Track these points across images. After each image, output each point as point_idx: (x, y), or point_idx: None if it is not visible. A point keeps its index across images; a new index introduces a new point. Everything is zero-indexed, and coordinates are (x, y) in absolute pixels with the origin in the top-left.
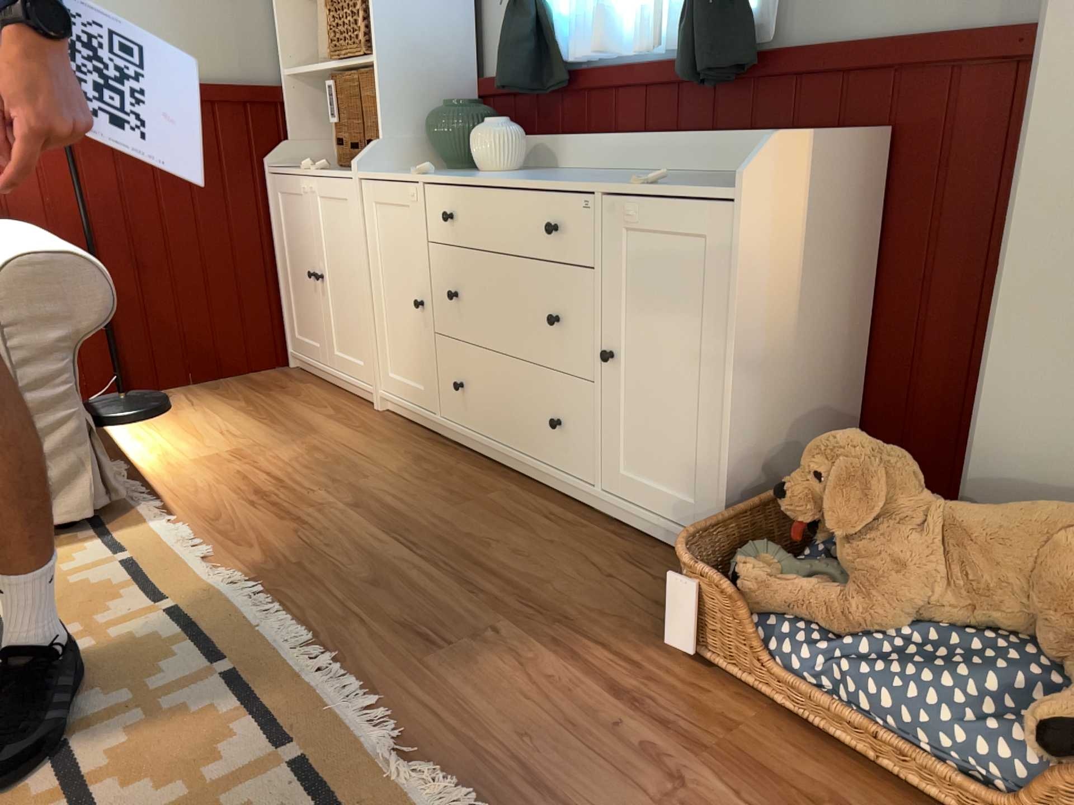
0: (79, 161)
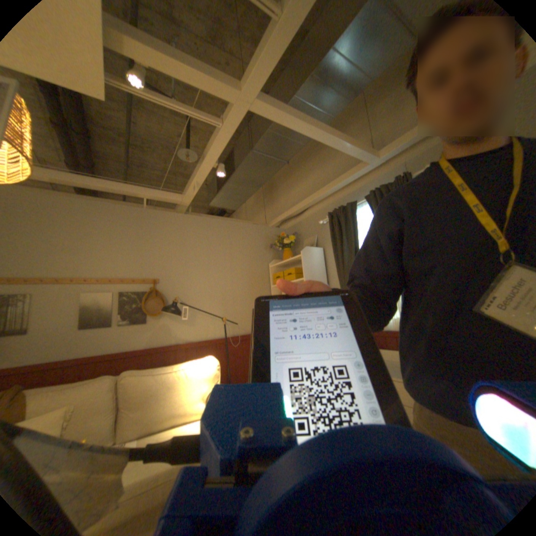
0: (226, 358)
